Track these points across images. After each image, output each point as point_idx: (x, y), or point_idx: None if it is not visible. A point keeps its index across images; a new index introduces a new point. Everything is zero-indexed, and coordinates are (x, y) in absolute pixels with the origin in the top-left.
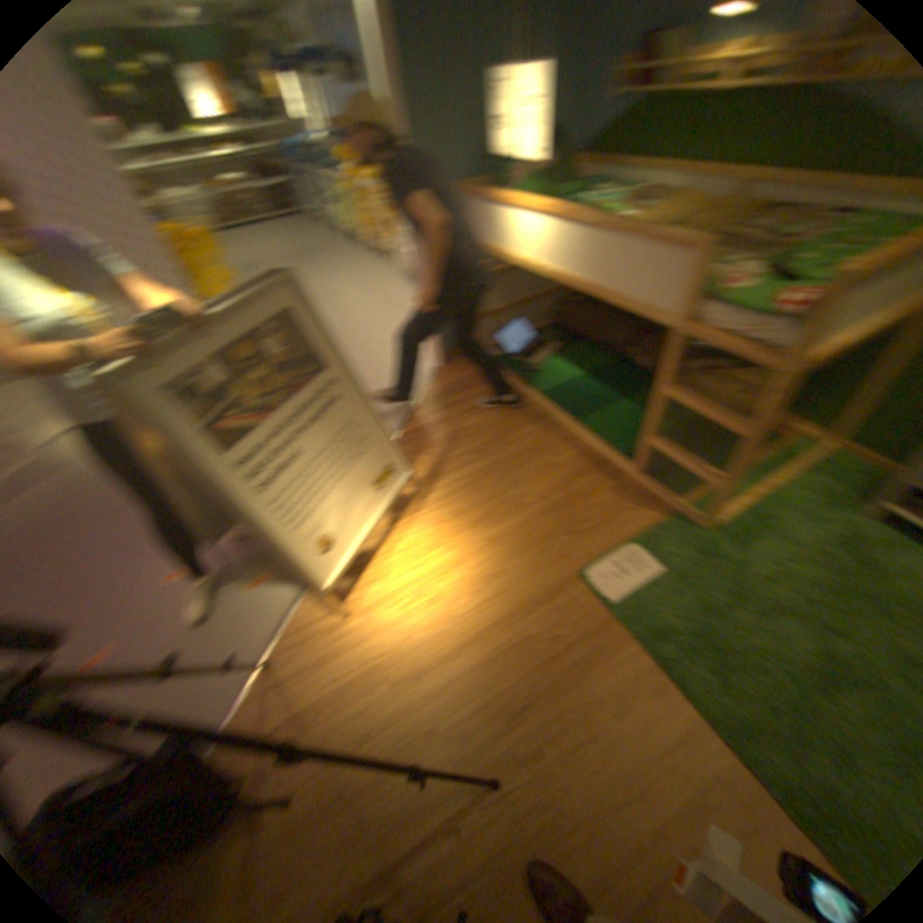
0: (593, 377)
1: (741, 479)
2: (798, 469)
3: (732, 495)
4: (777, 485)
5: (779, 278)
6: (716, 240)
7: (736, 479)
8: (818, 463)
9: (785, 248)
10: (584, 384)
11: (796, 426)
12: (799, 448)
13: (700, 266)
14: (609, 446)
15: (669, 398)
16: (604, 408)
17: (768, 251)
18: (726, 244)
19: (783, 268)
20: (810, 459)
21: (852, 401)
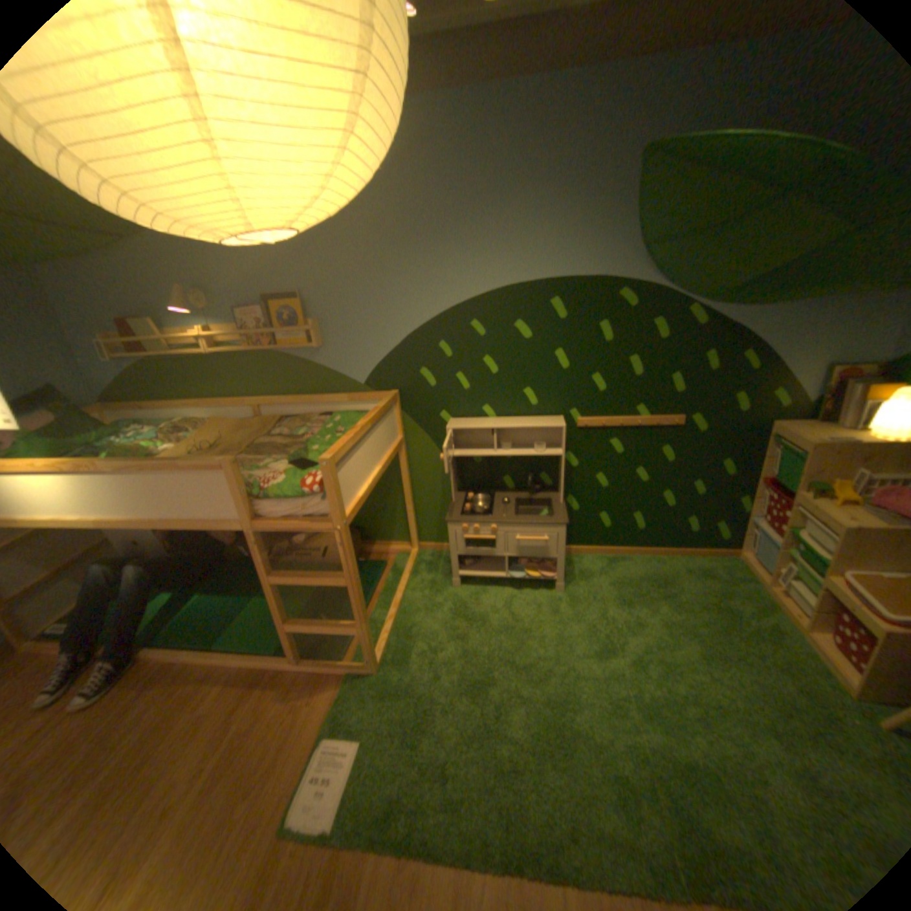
0: (207, 595)
1: (364, 618)
2: (405, 579)
3: (367, 634)
4: (398, 599)
5: (296, 470)
6: (232, 459)
7: (360, 621)
8: (413, 567)
9: (298, 445)
10: (199, 608)
11: (389, 548)
12: (398, 563)
13: (231, 481)
14: (251, 657)
15: (273, 586)
16: (232, 621)
17: (288, 450)
18: (256, 453)
19: (299, 461)
20: (407, 567)
21: (405, 518)
